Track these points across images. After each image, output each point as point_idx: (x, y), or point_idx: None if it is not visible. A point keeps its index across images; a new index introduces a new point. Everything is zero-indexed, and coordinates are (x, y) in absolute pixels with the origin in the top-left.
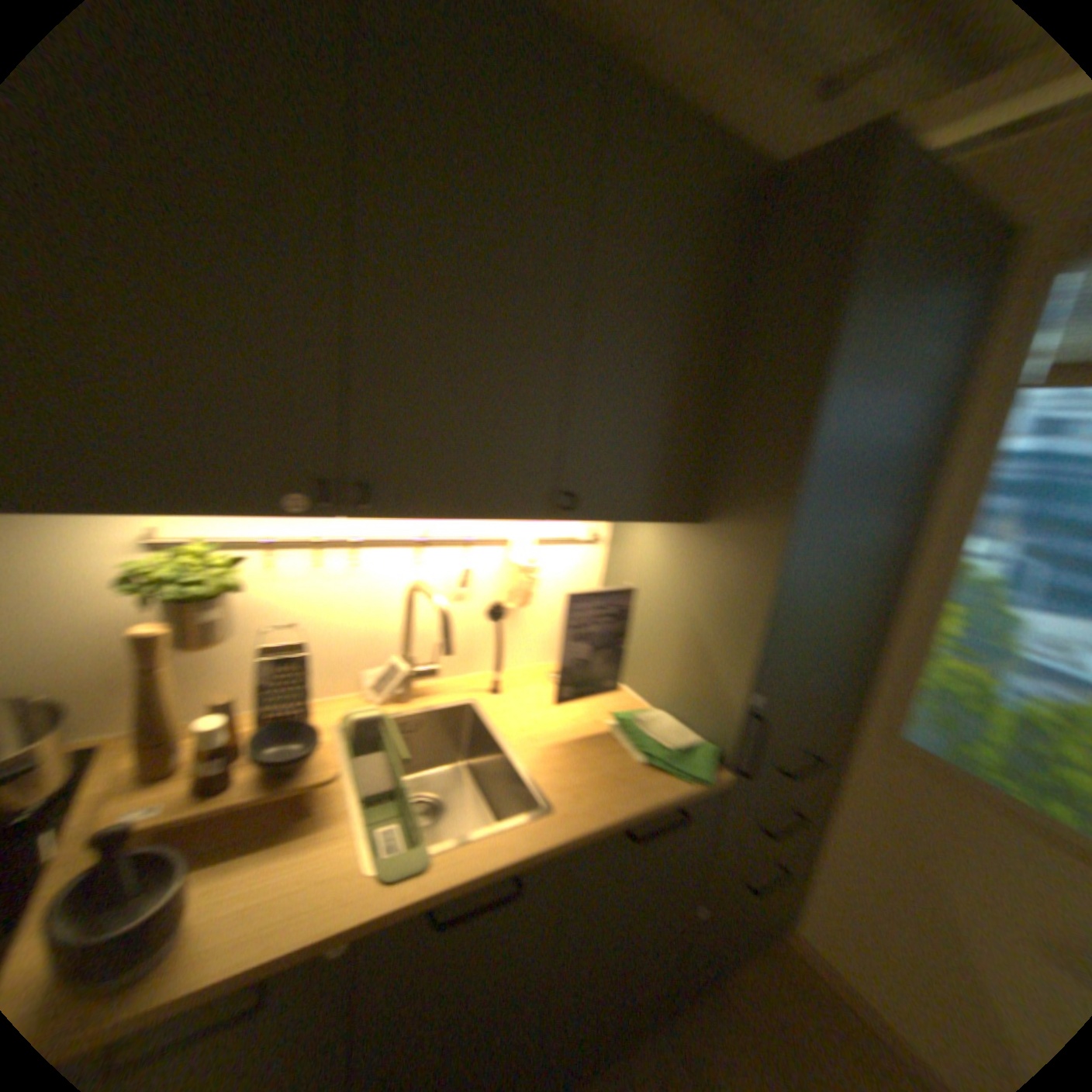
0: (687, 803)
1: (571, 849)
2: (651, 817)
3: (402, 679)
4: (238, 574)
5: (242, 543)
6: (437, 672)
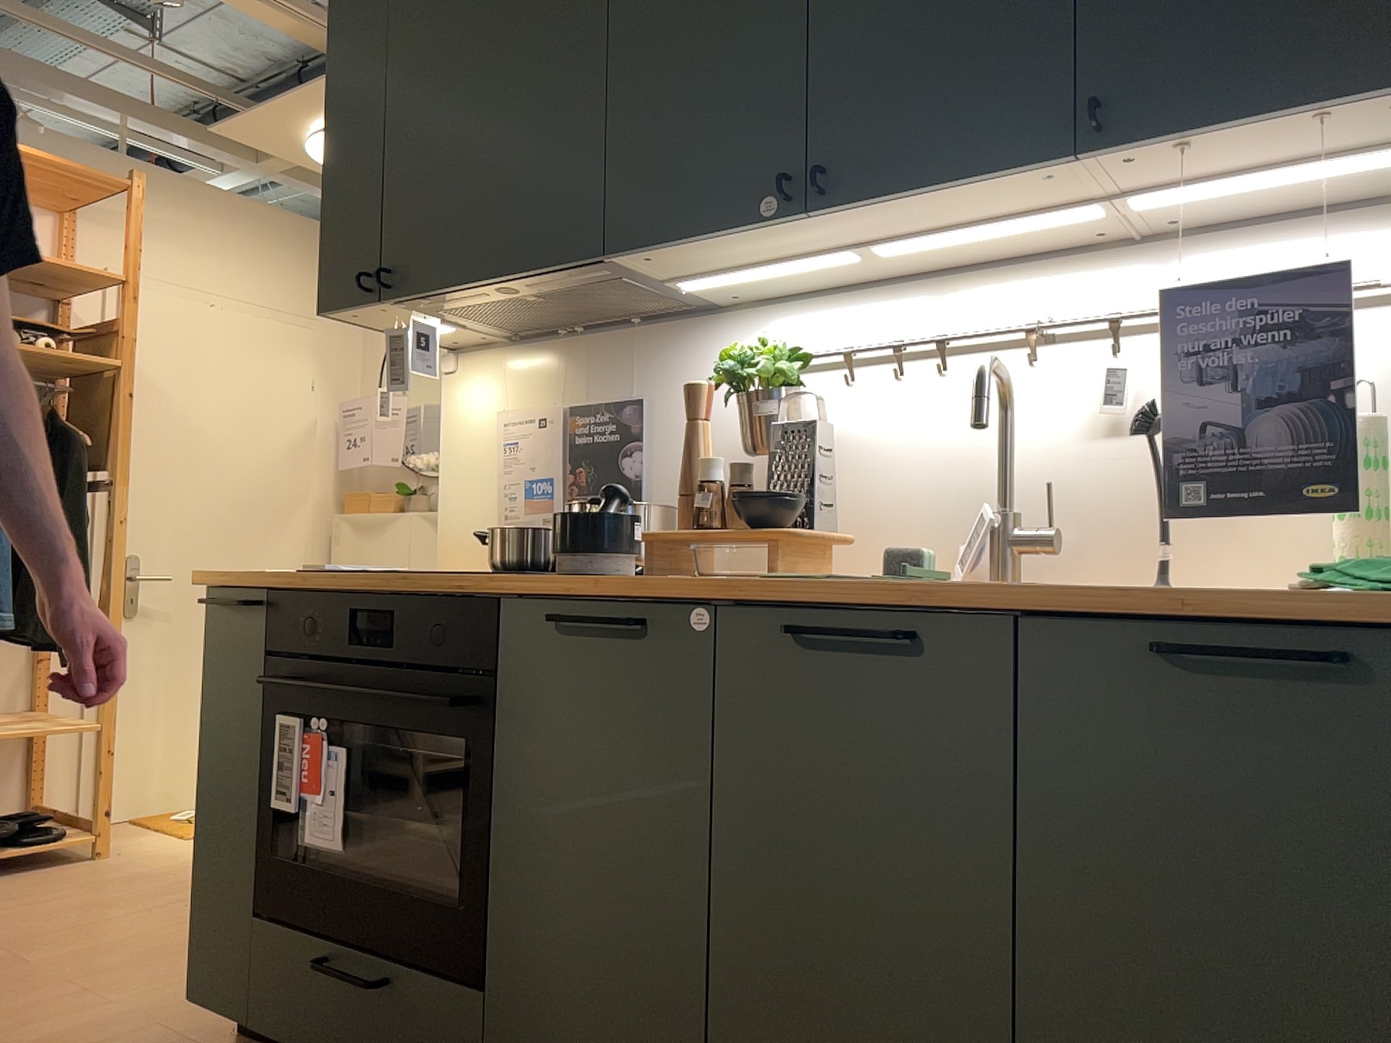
0: (1323, 608)
1: (998, 603)
2: (1204, 609)
3: (987, 539)
4: (806, 383)
5: (816, 352)
6: (1053, 544)
